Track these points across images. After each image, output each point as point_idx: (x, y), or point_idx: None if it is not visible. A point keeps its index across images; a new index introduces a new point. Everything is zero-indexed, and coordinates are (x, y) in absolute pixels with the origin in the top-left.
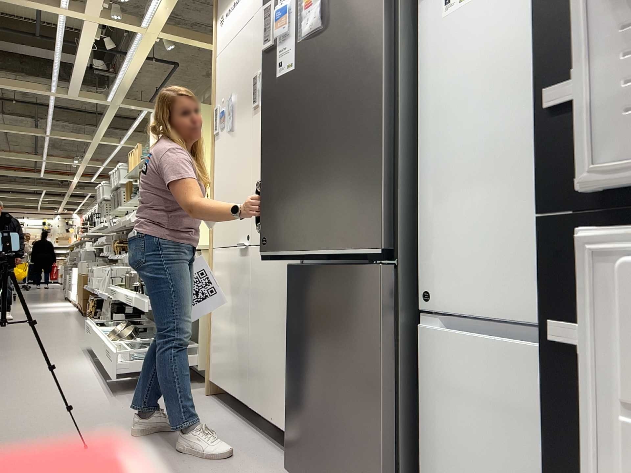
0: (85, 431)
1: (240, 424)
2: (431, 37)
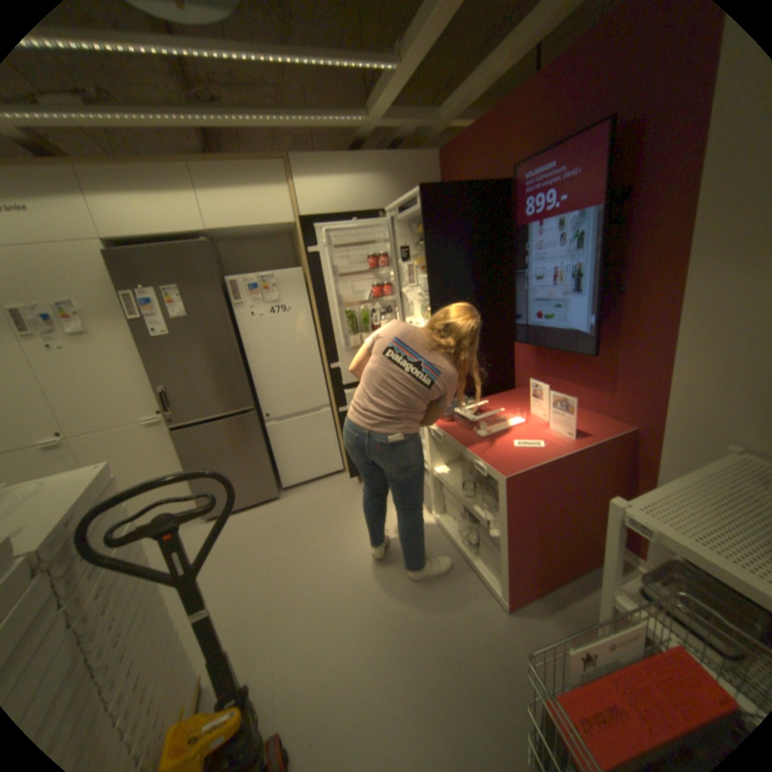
0: None
1: None
2: (245, 325)
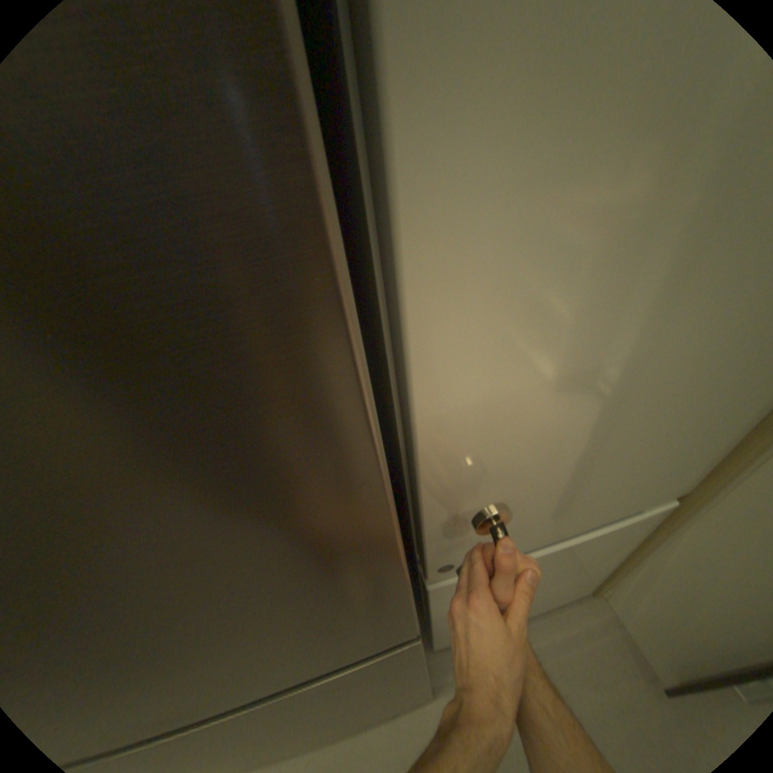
0: None
1: None
2: None
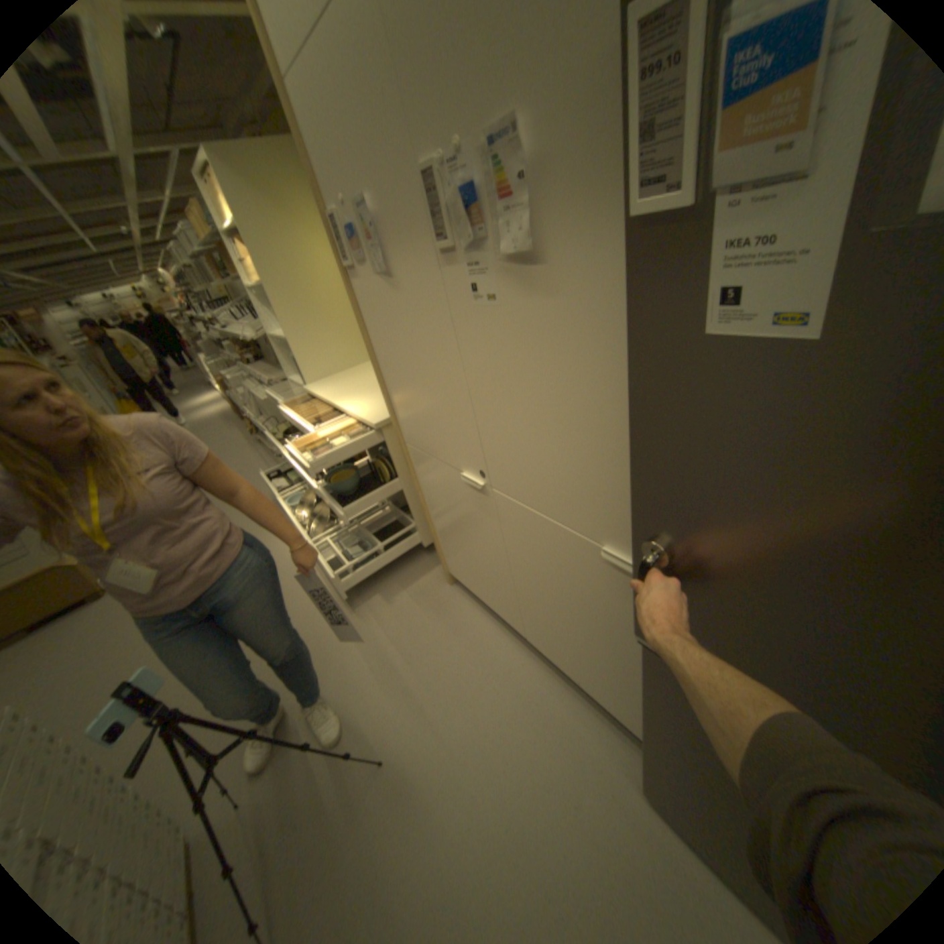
0: (357, 709)
1: (519, 648)
2: None
